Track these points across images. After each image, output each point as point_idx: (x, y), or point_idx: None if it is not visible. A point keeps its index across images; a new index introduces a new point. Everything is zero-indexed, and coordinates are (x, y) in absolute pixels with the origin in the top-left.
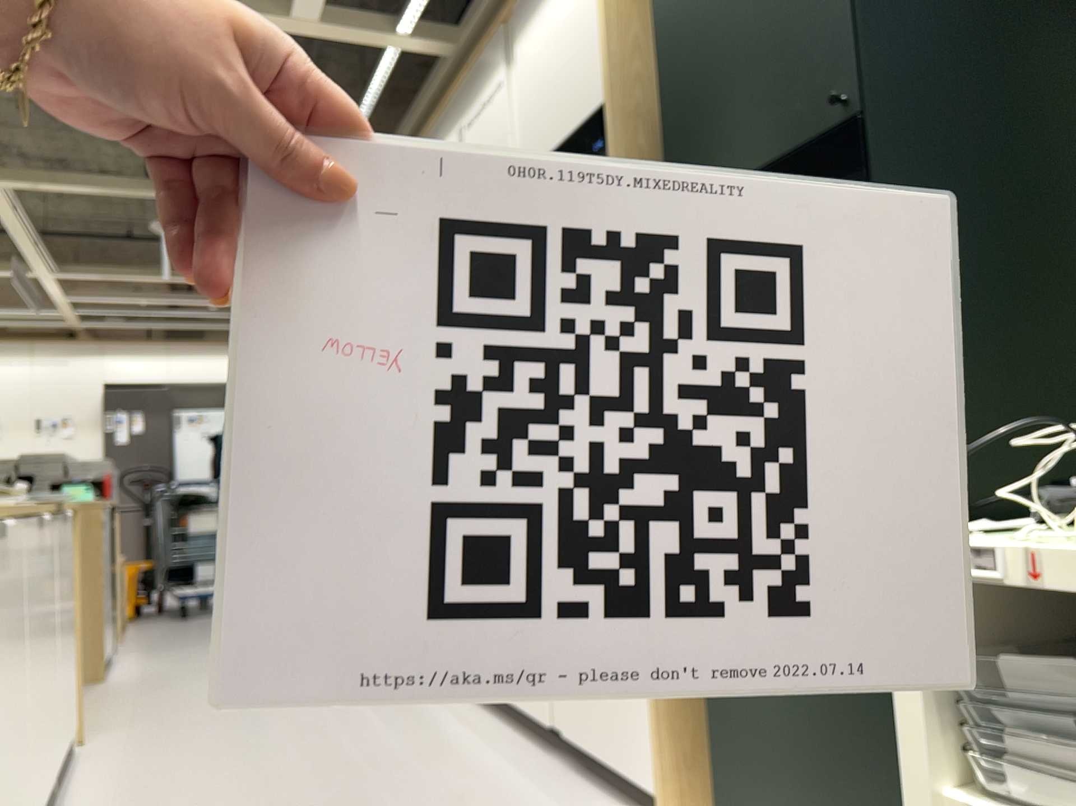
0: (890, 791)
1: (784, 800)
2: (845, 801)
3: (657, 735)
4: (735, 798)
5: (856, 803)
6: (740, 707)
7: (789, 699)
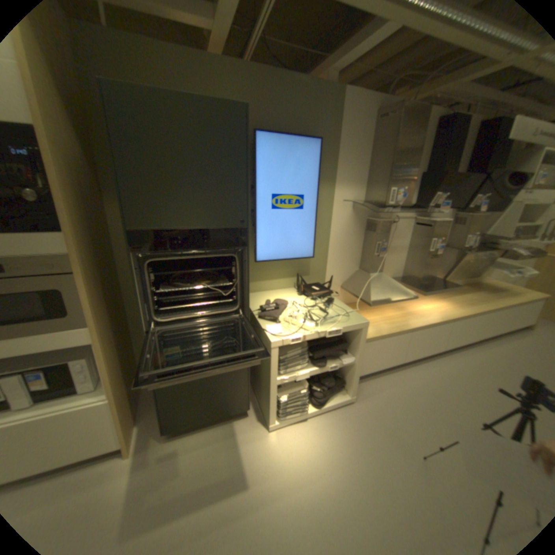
0: (230, 387)
1: (191, 410)
2: (215, 397)
3: (110, 432)
4: (167, 423)
5: (219, 395)
6: (170, 398)
7: (195, 385)
